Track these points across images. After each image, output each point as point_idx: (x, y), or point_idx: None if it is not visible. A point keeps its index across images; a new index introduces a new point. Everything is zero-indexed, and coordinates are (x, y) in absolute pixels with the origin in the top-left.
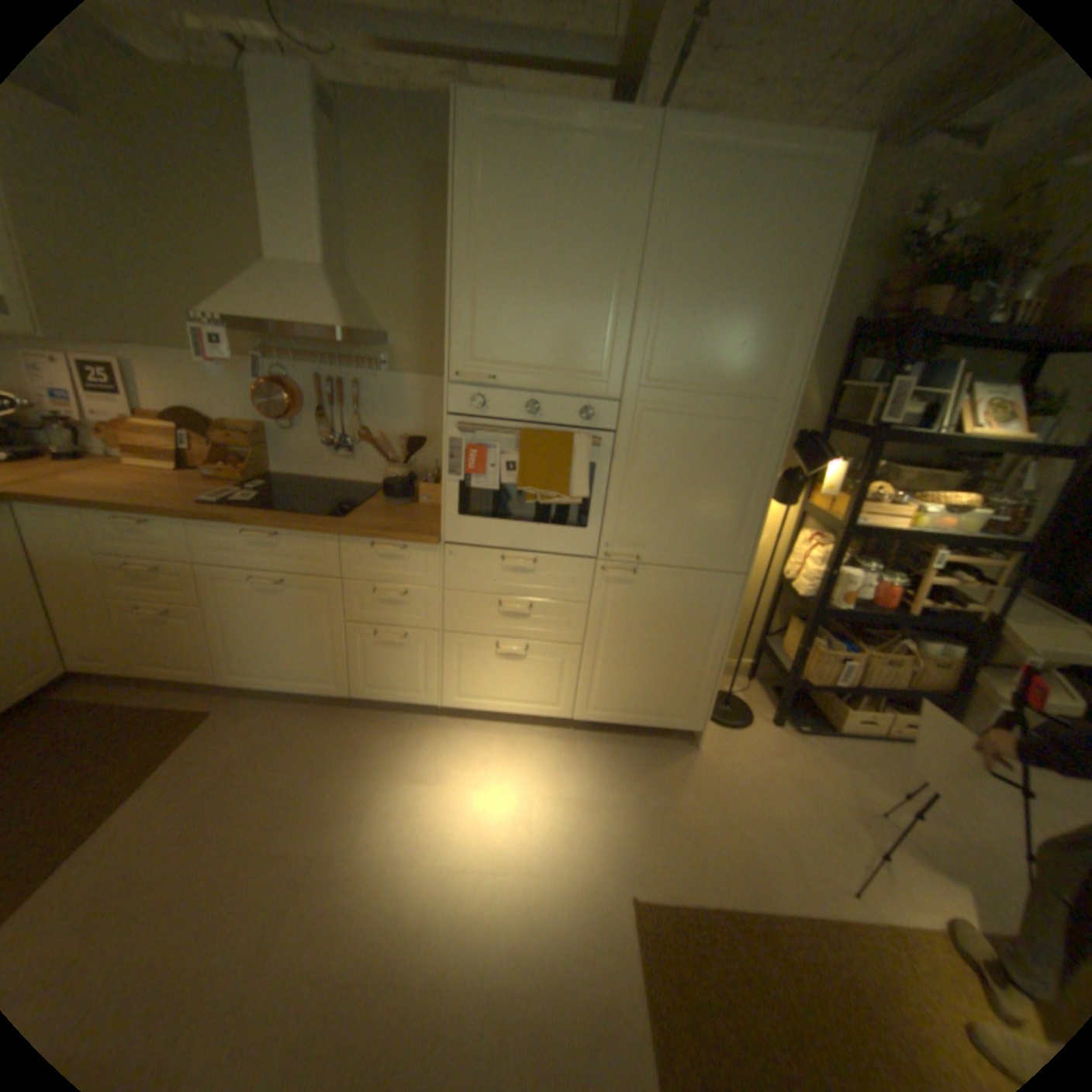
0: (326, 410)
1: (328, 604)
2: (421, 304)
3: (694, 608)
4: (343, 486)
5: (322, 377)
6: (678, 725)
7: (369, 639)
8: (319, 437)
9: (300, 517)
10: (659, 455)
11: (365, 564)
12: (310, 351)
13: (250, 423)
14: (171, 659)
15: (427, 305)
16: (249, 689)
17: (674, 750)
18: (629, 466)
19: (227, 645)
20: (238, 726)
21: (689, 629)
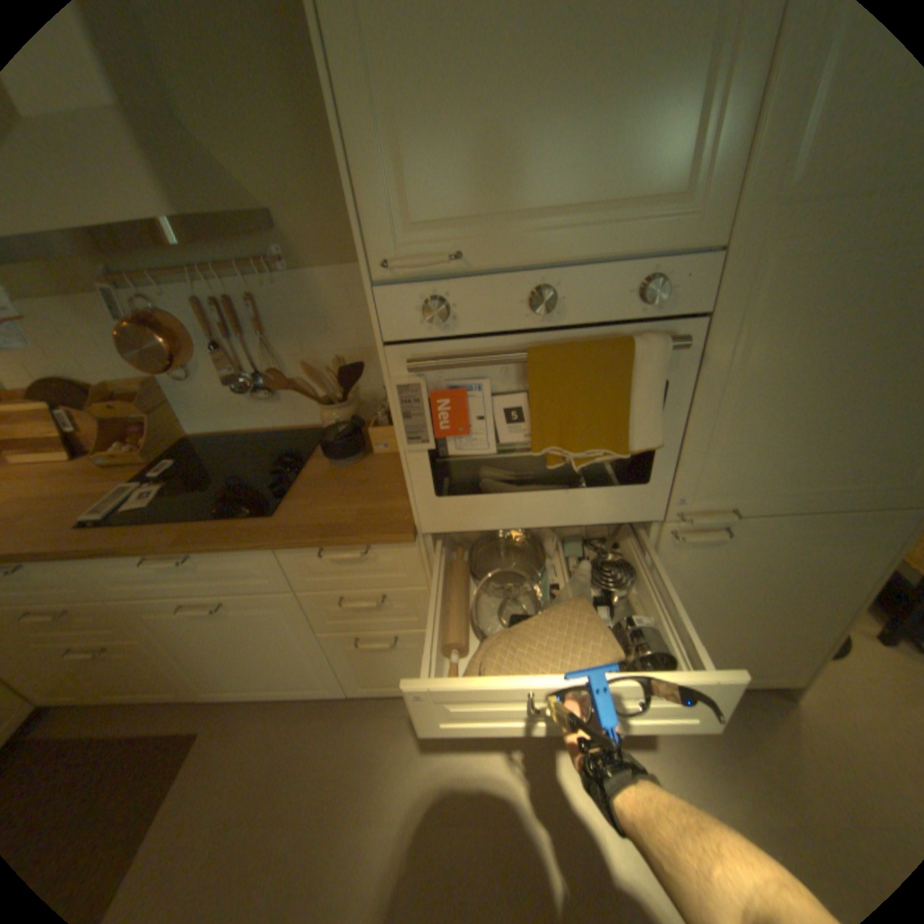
0: (222, 343)
1: (288, 620)
2: (305, 142)
3: (824, 563)
4: (275, 437)
5: (201, 298)
6: (772, 685)
7: (351, 647)
8: (227, 380)
9: (212, 525)
10: (804, 340)
11: (319, 573)
12: (171, 262)
13: (136, 379)
14: (134, 686)
15: (314, 140)
16: (231, 701)
17: (764, 710)
18: (738, 371)
19: (187, 669)
20: (229, 749)
21: (810, 589)
